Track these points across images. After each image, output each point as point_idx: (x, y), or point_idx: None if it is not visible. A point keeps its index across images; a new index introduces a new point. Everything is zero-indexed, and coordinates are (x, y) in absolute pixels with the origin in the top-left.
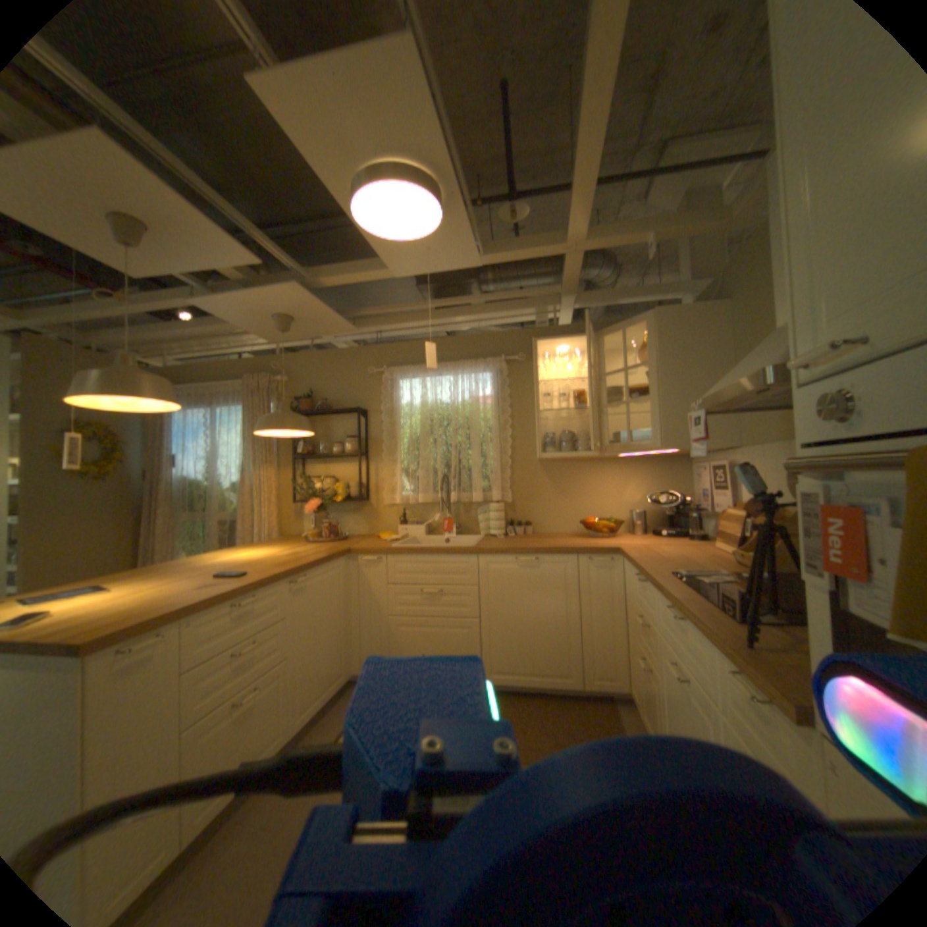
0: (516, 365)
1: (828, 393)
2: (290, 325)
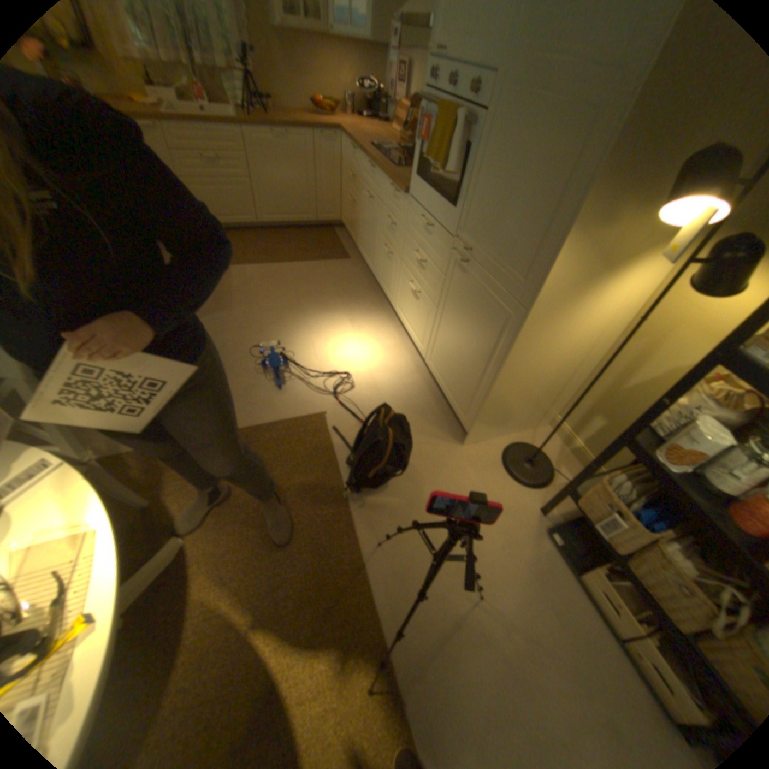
0: None
1: (437, 61)
2: None
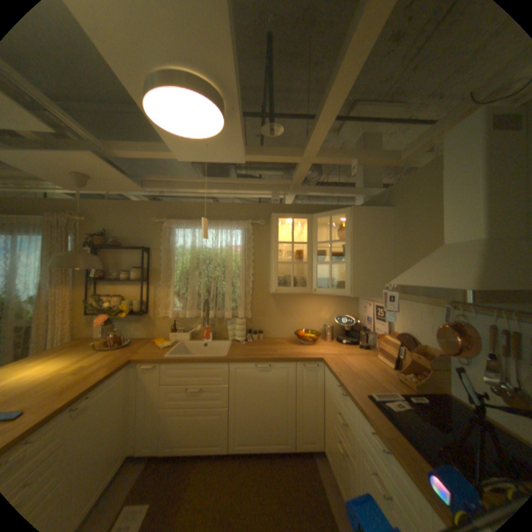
0: (258, 227)
1: None
2: (88, 182)
